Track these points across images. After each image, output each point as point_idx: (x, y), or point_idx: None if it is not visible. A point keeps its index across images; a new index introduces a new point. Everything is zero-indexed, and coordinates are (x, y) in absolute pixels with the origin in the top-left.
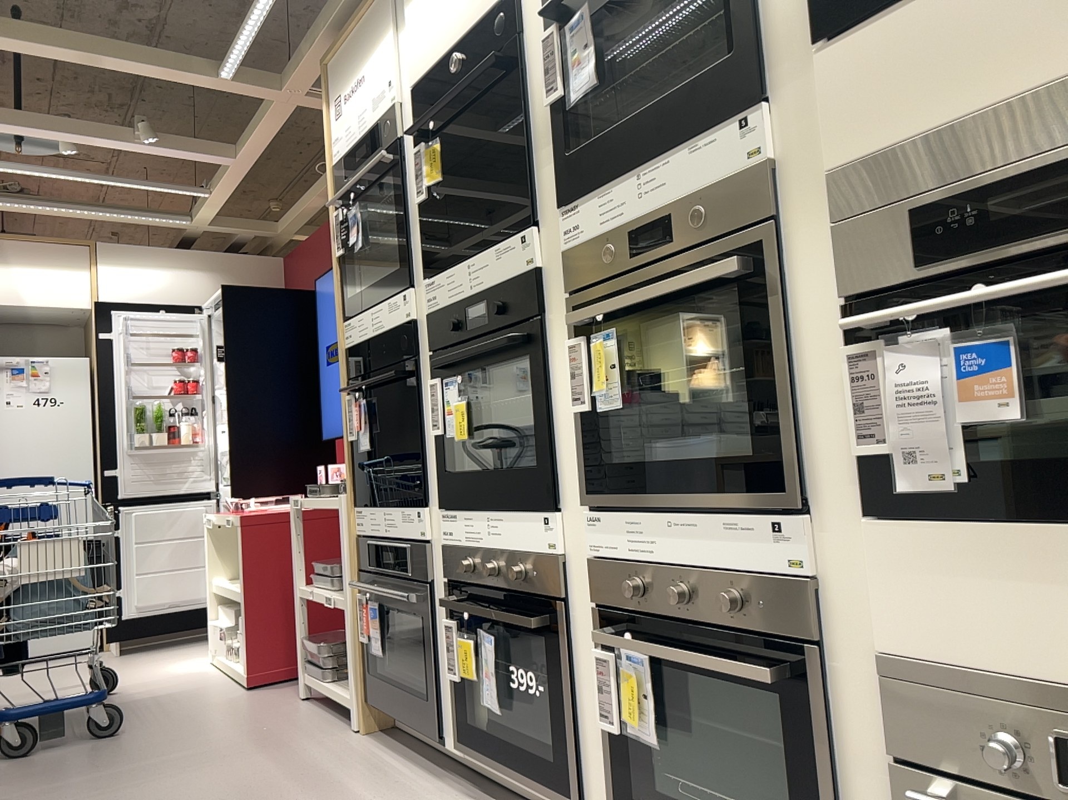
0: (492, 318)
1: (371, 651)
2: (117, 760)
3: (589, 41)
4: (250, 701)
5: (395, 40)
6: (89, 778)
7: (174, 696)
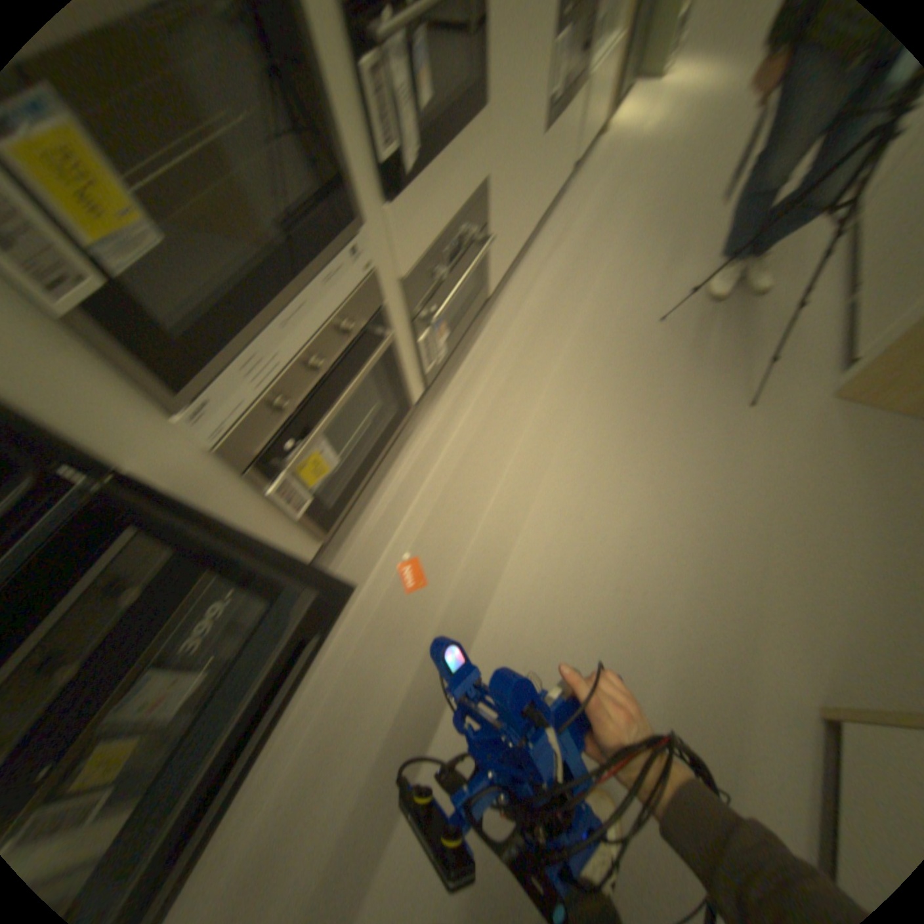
0: None
1: None
2: None
3: None
4: None
5: None
6: None
7: None
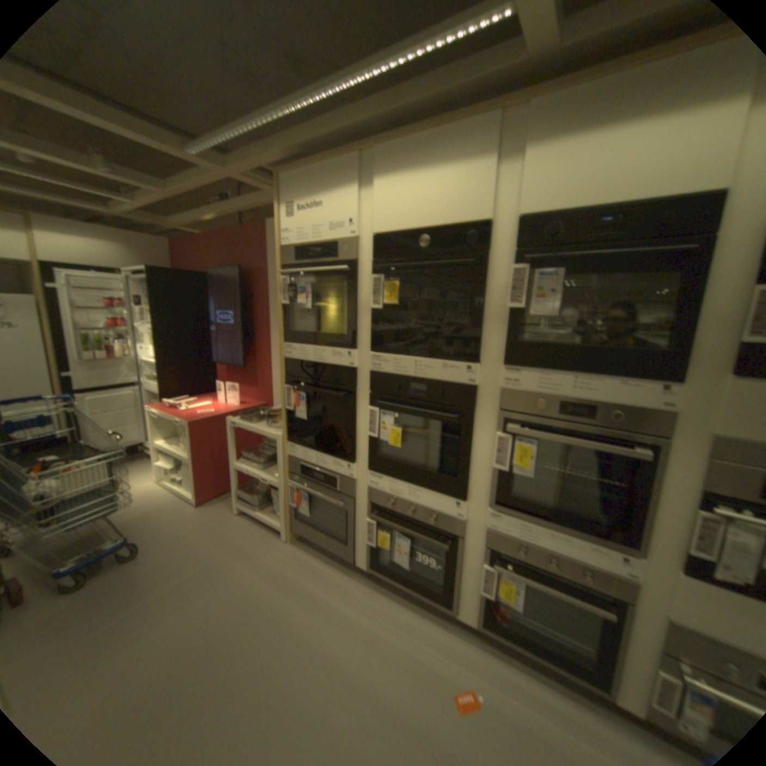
0: (431, 397)
1: (295, 510)
2: (150, 585)
3: (559, 290)
4: (203, 520)
5: (357, 192)
6: (141, 606)
7: (148, 518)
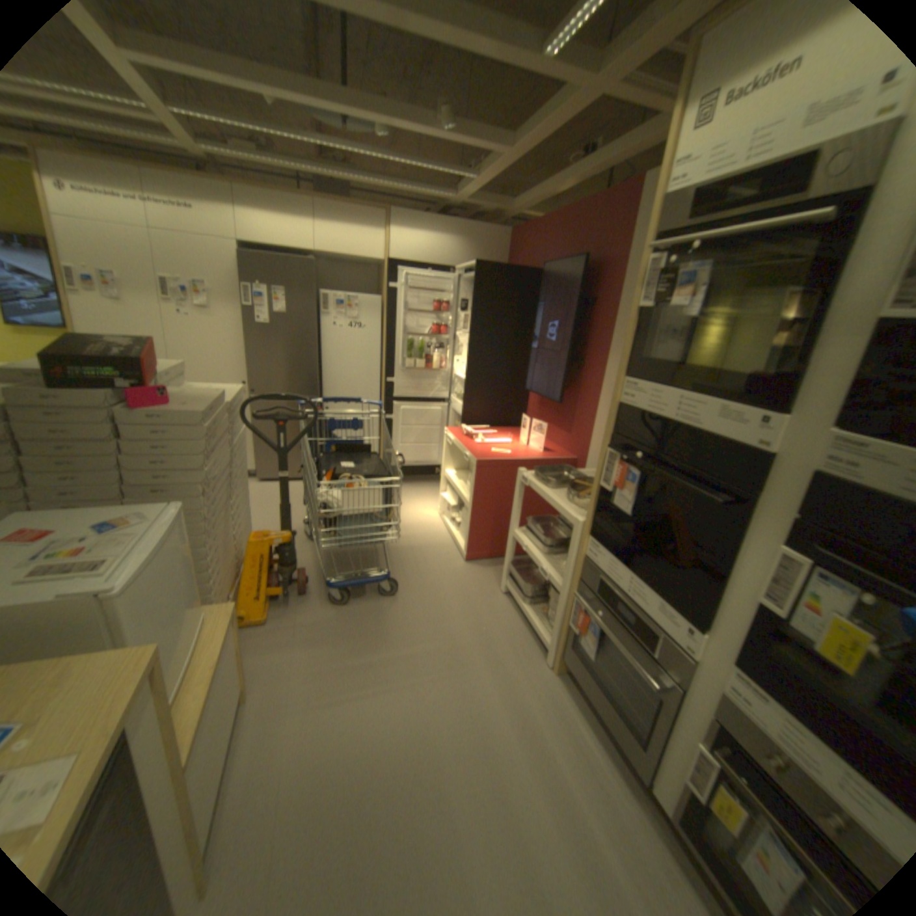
0: None
1: (577, 638)
2: (395, 639)
3: None
4: (468, 583)
5: None
6: (380, 661)
7: (421, 554)
